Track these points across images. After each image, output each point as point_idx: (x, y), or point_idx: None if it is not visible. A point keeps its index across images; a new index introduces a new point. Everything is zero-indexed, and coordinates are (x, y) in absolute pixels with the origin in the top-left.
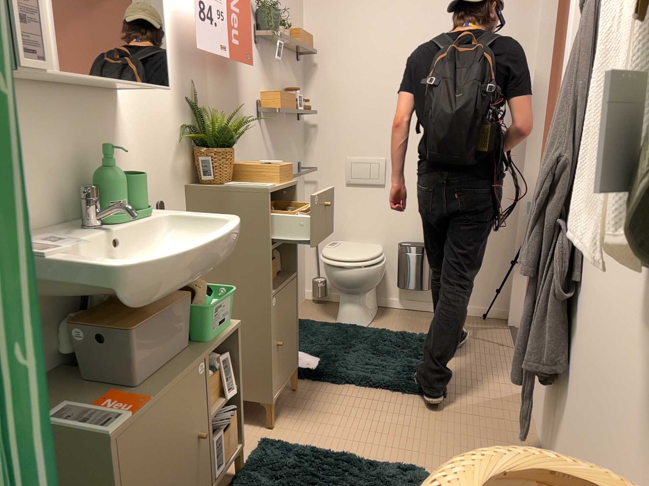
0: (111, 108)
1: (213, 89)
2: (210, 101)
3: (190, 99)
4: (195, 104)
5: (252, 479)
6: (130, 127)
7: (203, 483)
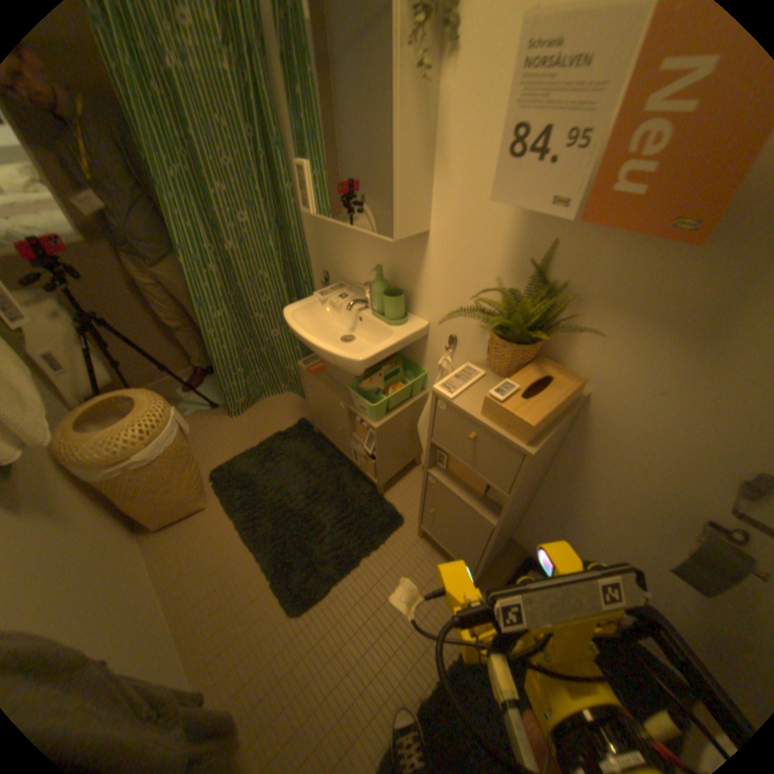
0: (418, 242)
1: (618, 259)
2: (597, 276)
3: (538, 260)
4: (545, 270)
5: (366, 494)
6: (434, 262)
7: (344, 446)
